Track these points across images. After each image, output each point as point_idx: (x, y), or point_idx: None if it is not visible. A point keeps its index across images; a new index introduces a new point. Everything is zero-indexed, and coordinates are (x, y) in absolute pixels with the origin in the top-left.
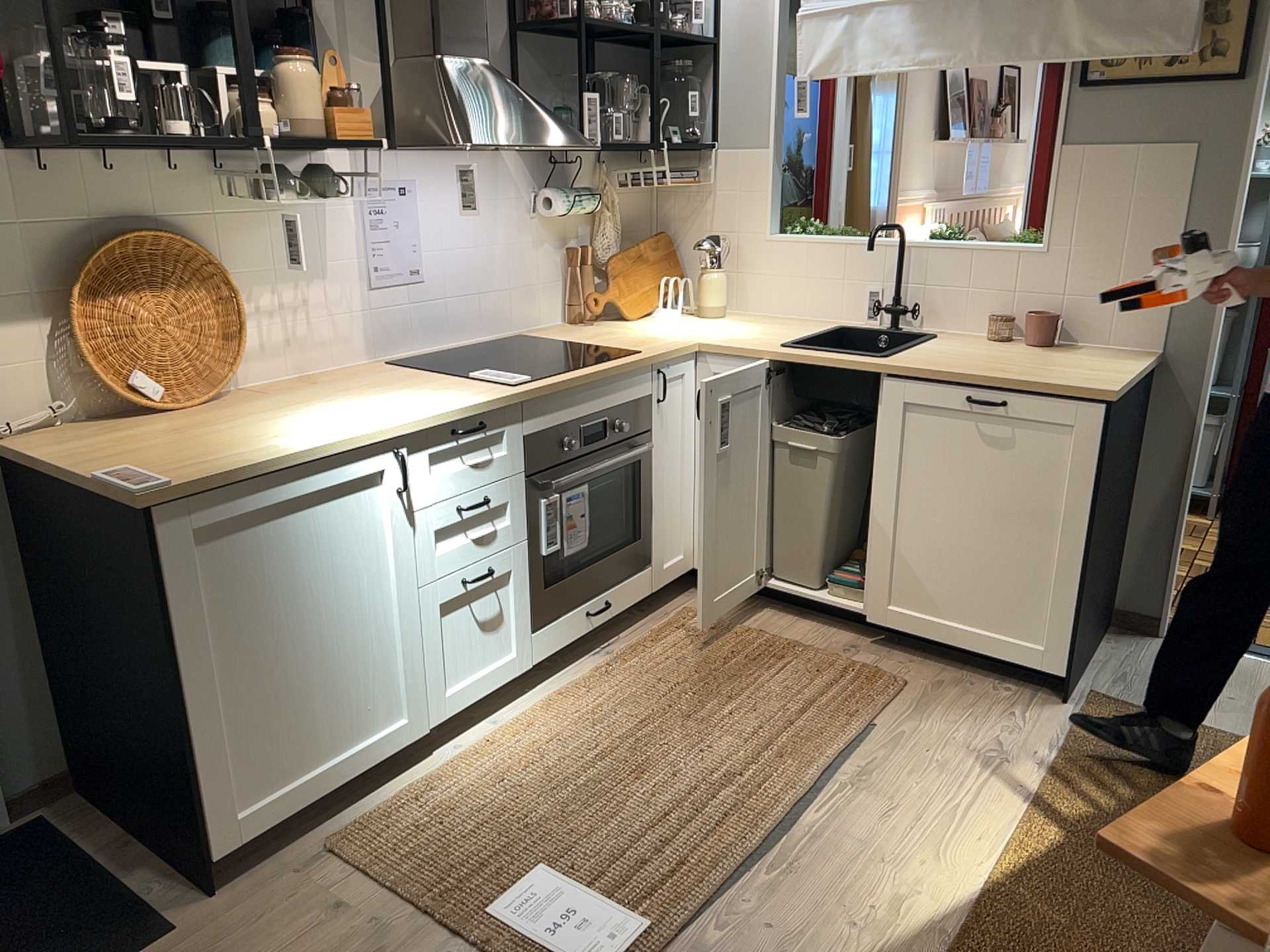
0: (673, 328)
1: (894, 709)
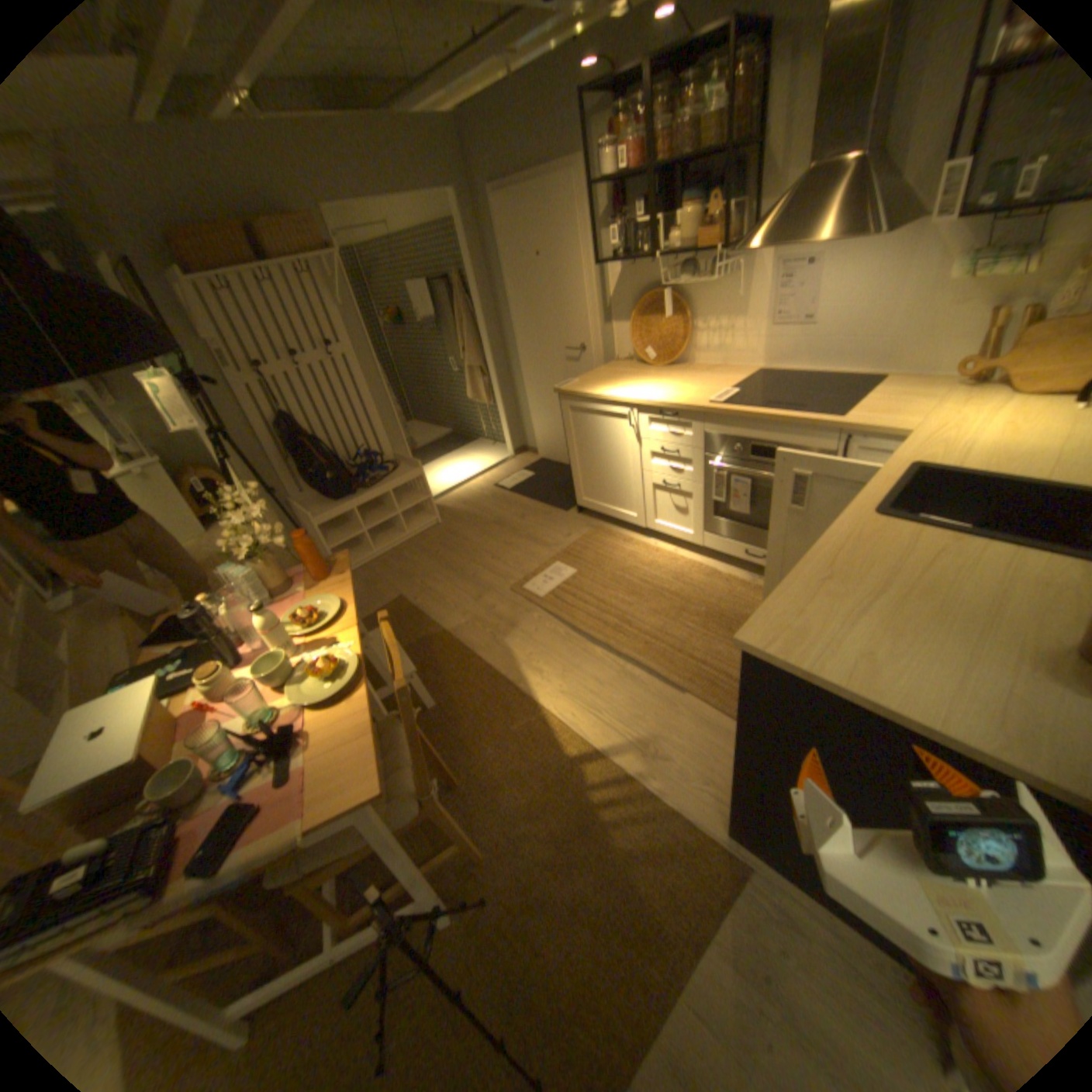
0: (995, 414)
1: (702, 706)
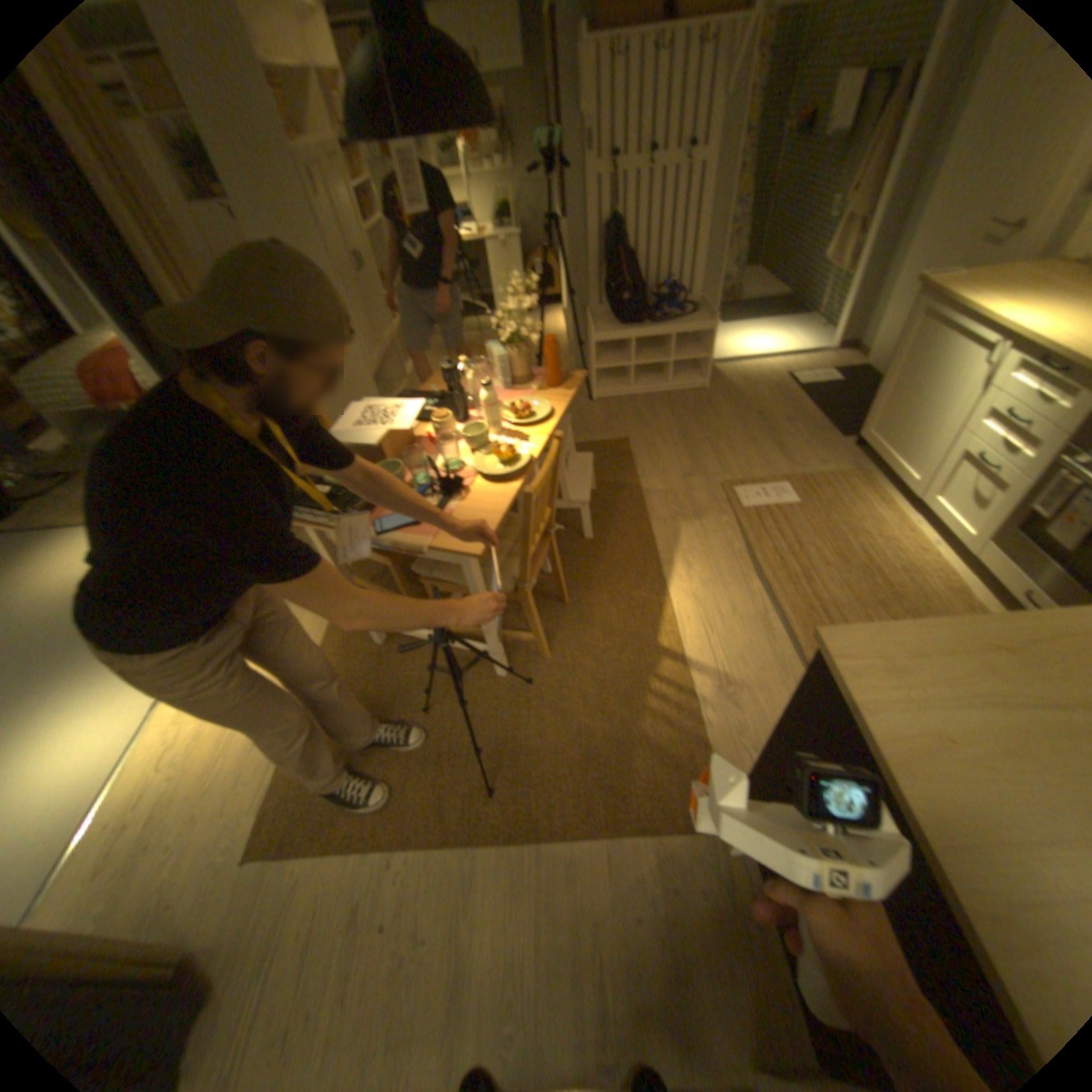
0: None
1: None
